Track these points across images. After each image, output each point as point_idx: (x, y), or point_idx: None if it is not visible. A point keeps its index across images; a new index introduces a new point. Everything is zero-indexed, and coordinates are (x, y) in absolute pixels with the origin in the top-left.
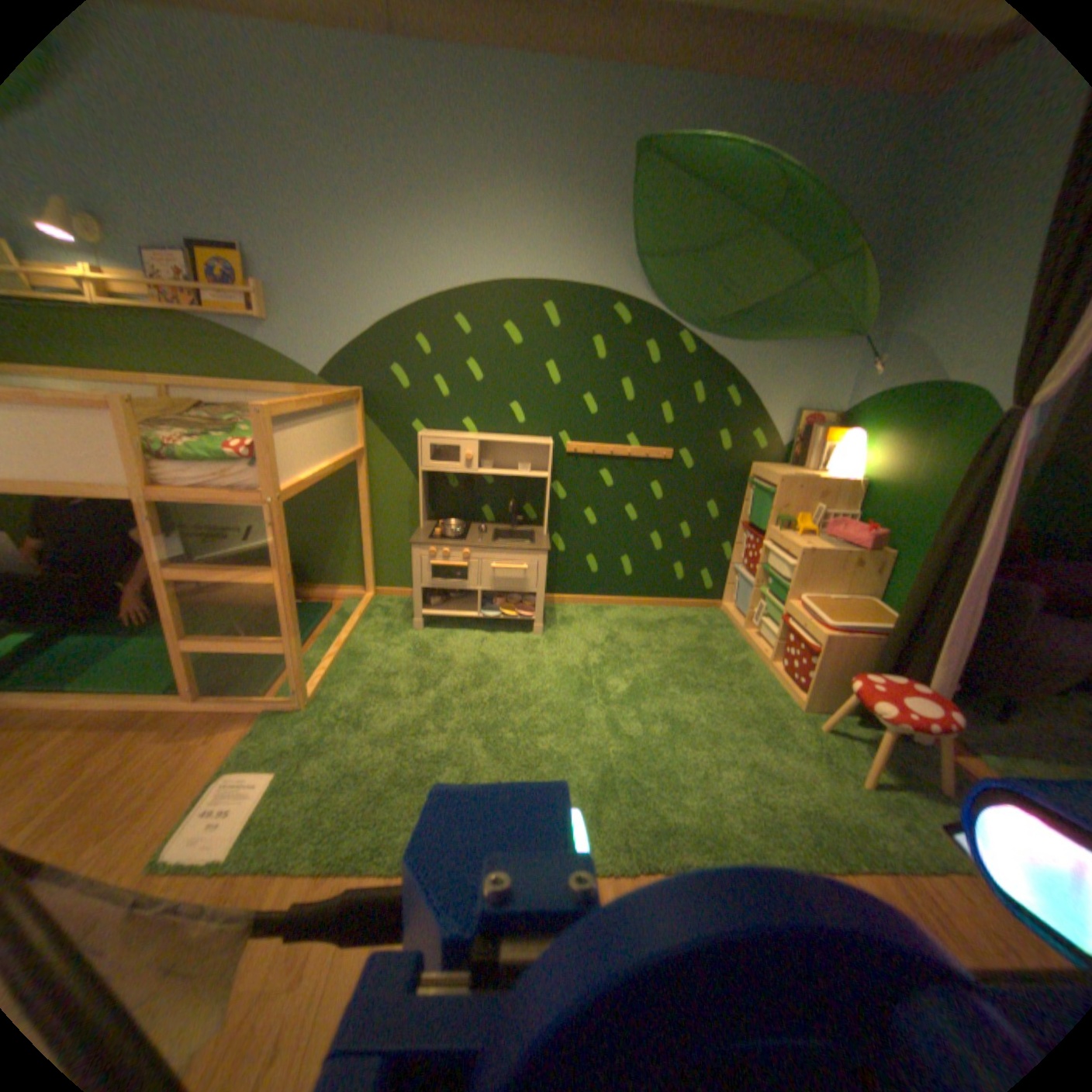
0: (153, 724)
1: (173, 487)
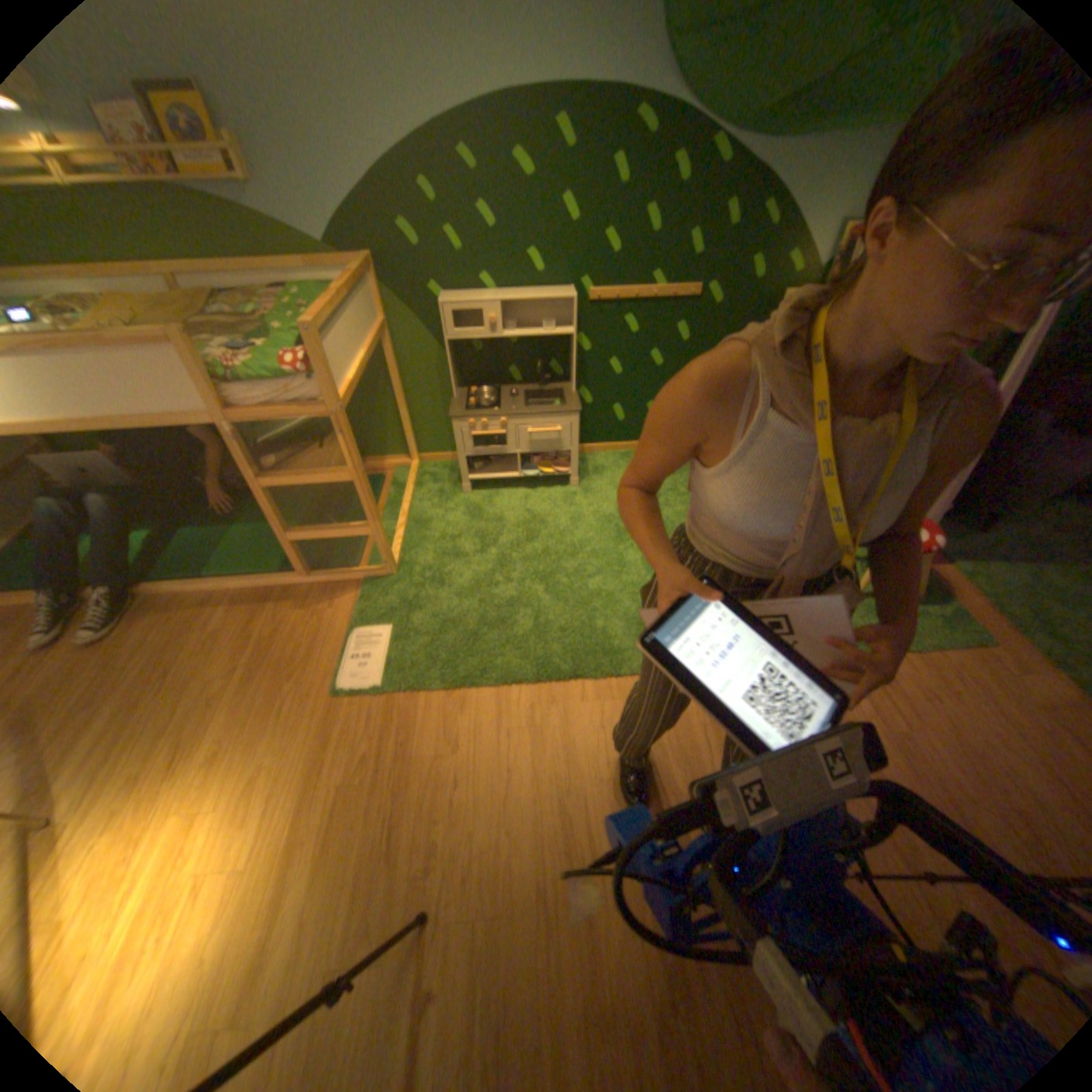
0: (284, 596)
1: (247, 408)
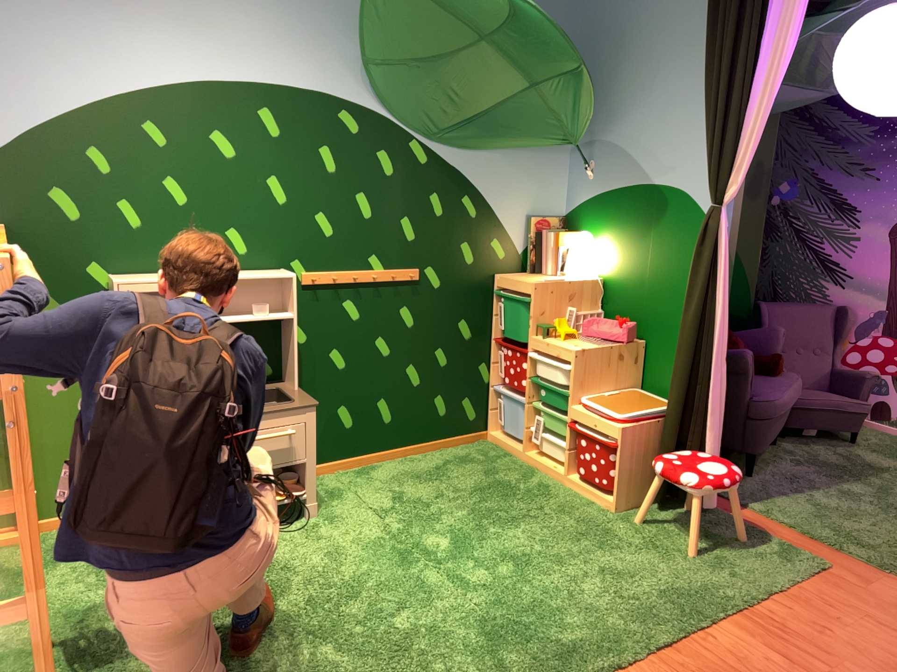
0: None
1: None
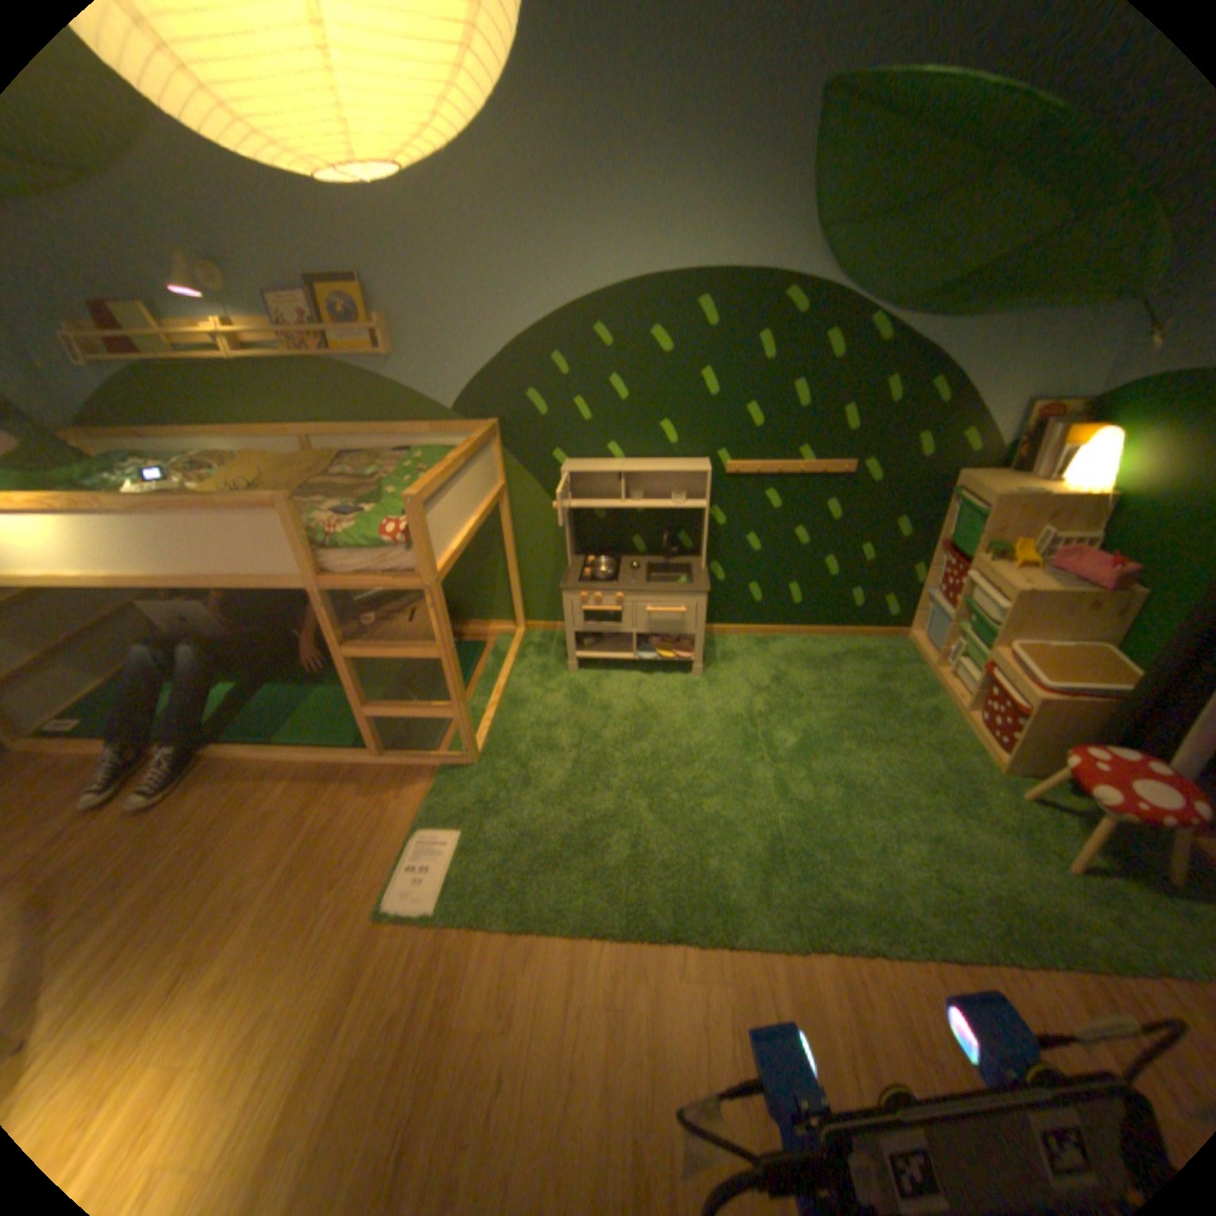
0: (350, 777)
1: (342, 575)
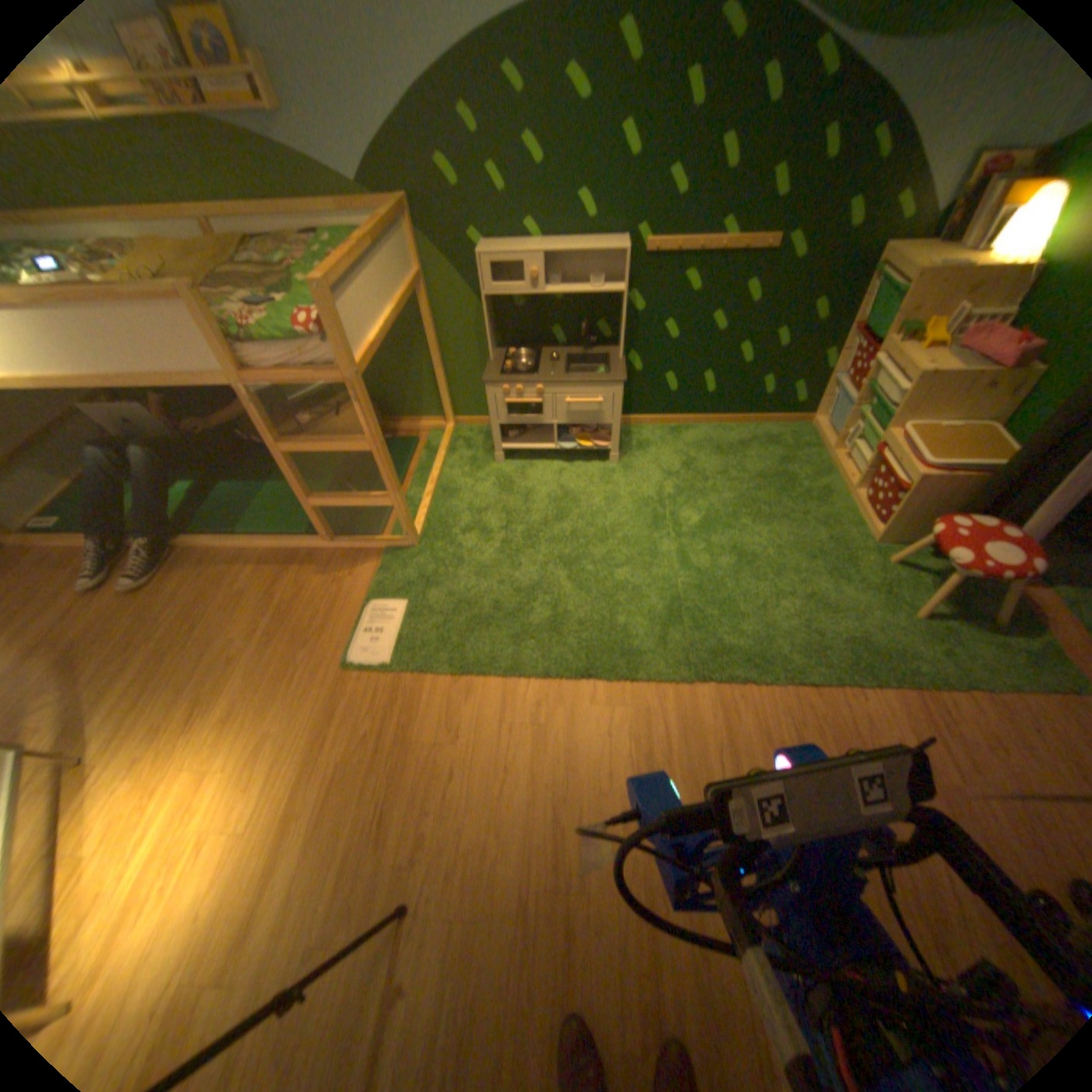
0: (308, 559)
1: (263, 369)
